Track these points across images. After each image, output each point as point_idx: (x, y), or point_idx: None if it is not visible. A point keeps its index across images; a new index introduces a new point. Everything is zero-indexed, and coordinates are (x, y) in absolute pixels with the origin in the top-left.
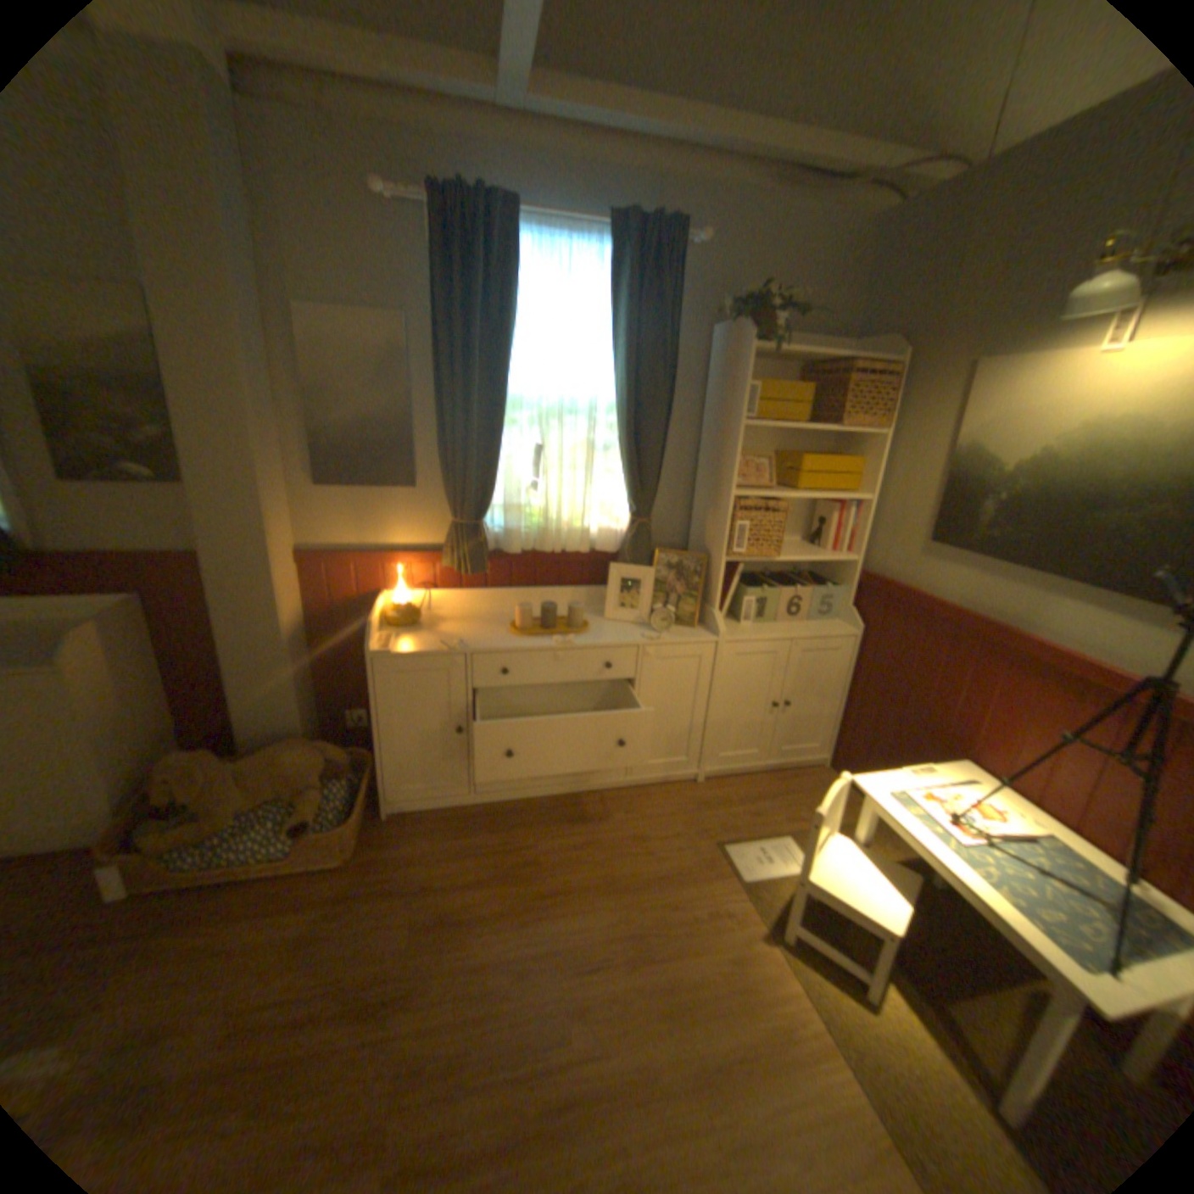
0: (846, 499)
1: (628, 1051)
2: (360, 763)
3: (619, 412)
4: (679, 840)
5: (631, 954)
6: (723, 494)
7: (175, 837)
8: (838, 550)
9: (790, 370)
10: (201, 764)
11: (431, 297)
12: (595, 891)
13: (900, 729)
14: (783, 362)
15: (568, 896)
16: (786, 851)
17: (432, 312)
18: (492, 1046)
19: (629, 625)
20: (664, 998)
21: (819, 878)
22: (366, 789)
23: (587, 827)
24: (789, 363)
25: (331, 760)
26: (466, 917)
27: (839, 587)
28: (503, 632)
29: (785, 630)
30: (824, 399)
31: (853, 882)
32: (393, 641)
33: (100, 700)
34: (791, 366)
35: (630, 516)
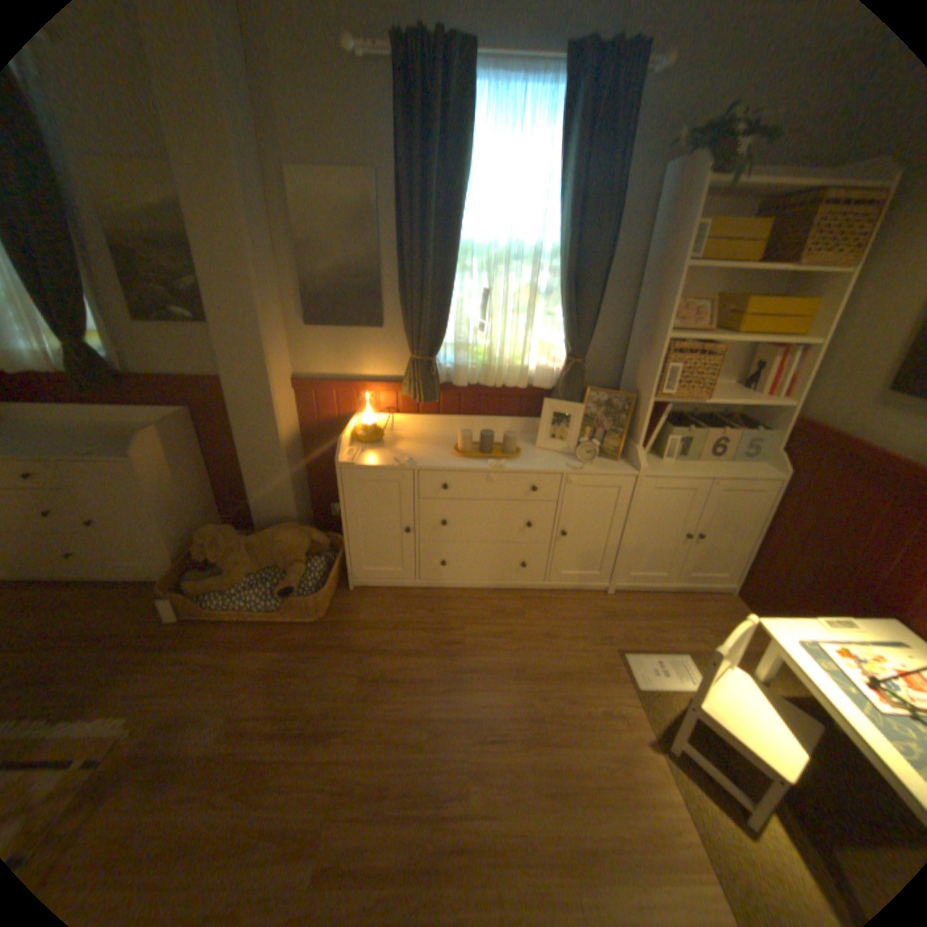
0: (793, 342)
1: (515, 816)
2: (337, 544)
3: (562, 255)
4: (584, 642)
5: (529, 733)
6: (658, 336)
7: (206, 583)
8: (776, 394)
9: (747, 207)
10: (224, 534)
11: (394, 149)
12: (506, 673)
13: (818, 574)
14: (740, 197)
15: (483, 674)
16: (683, 668)
17: (395, 164)
18: (406, 785)
19: (557, 453)
20: (553, 778)
21: (711, 708)
22: (339, 565)
23: (506, 618)
24: (746, 198)
25: (314, 540)
26: (401, 677)
27: (772, 431)
28: (447, 453)
29: (708, 469)
30: (783, 236)
31: (747, 718)
32: (358, 454)
33: (159, 481)
34: (749, 202)
35: (567, 356)
